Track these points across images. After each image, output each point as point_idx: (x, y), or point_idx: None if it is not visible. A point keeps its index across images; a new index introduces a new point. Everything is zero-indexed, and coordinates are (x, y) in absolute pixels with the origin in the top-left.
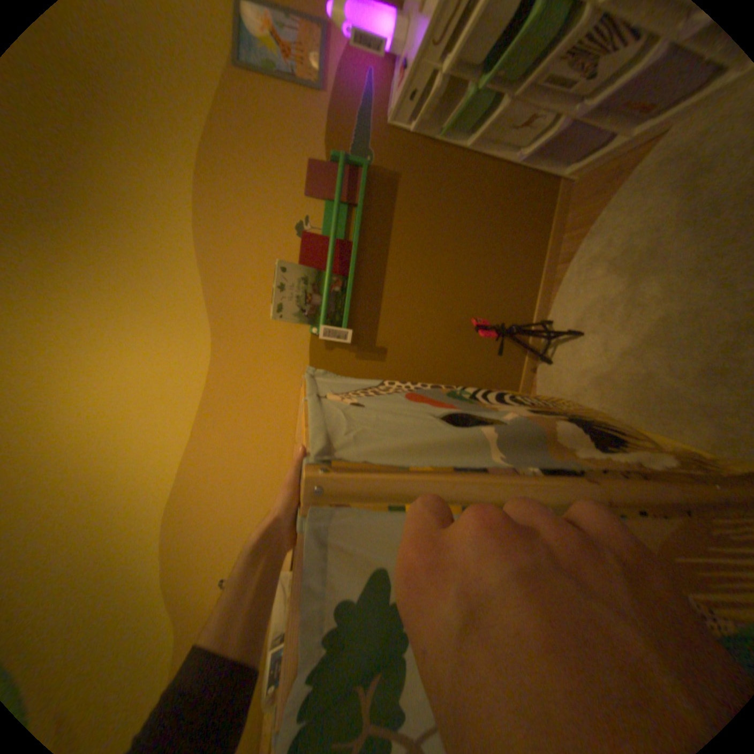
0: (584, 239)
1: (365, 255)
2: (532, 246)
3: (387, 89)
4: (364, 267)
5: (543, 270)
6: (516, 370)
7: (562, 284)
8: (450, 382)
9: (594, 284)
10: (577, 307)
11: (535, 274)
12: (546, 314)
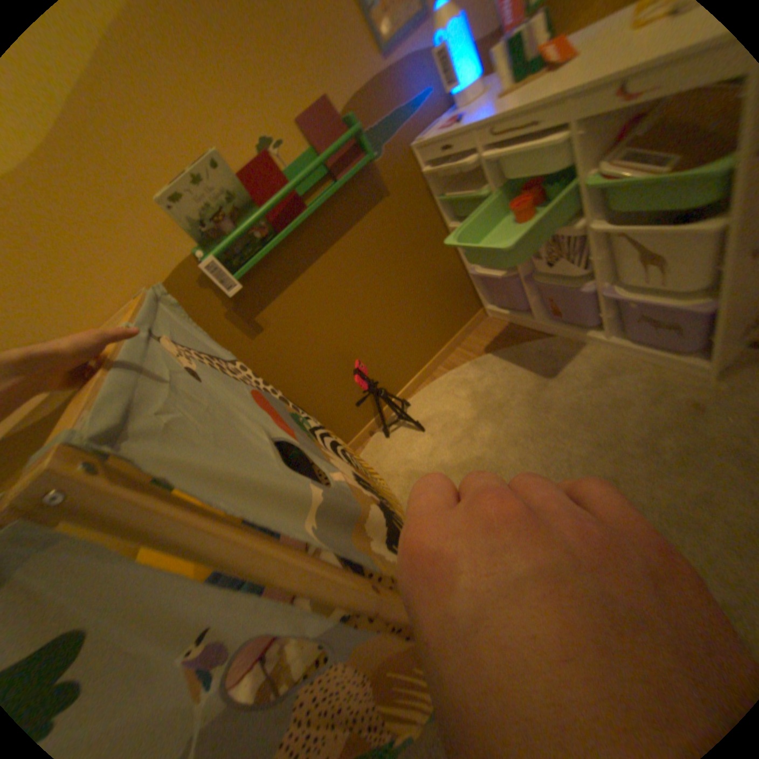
0: (467, 361)
1: (308, 229)
2: (434, 337)
3: (429, 119)
4: (298, 238)
5: (428, 360)
6: (357, 423)
7: (433, 381)
8: (299, 399)
9: (453, 399)
10: (432, 407)
11: (422, 359)
12: (408, 394)
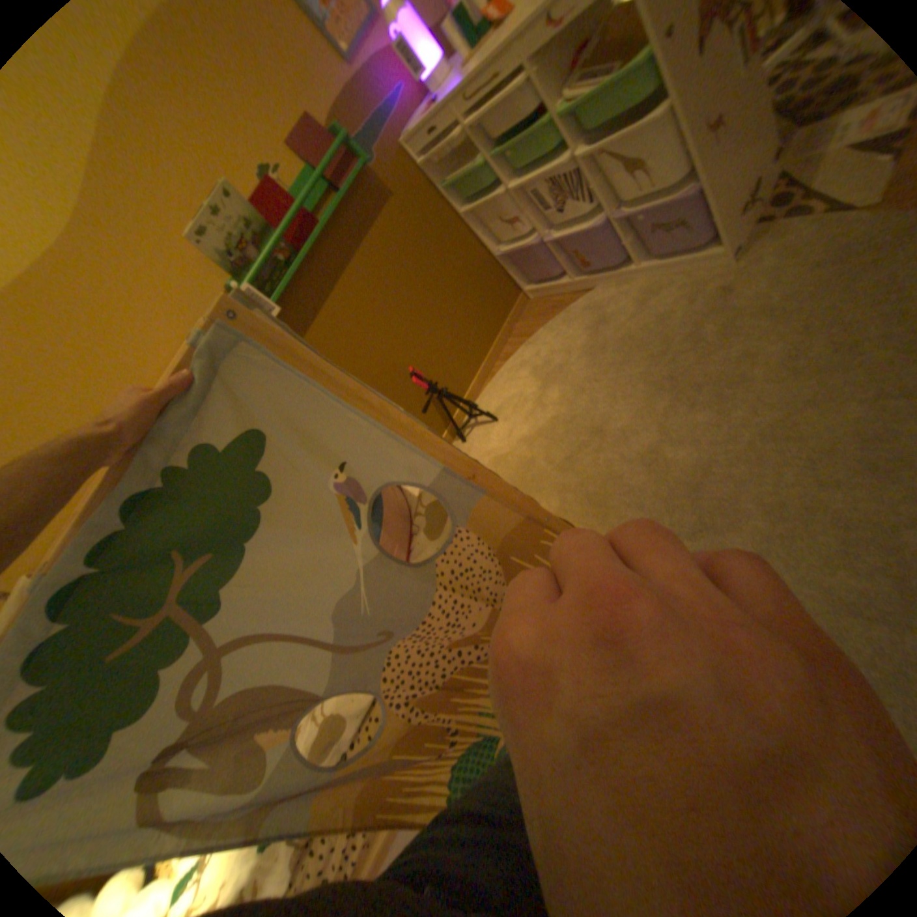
0: (522, 345)
1: (326, 244)
2: (482, 332)
3: (409, 112)
4: (320, 255)
5: (484, 358)
6: None
7: (494, 376)
8: None
9: (517, 382)
10: (500, 397)
11: (477, 358)
12: (474, 398)
